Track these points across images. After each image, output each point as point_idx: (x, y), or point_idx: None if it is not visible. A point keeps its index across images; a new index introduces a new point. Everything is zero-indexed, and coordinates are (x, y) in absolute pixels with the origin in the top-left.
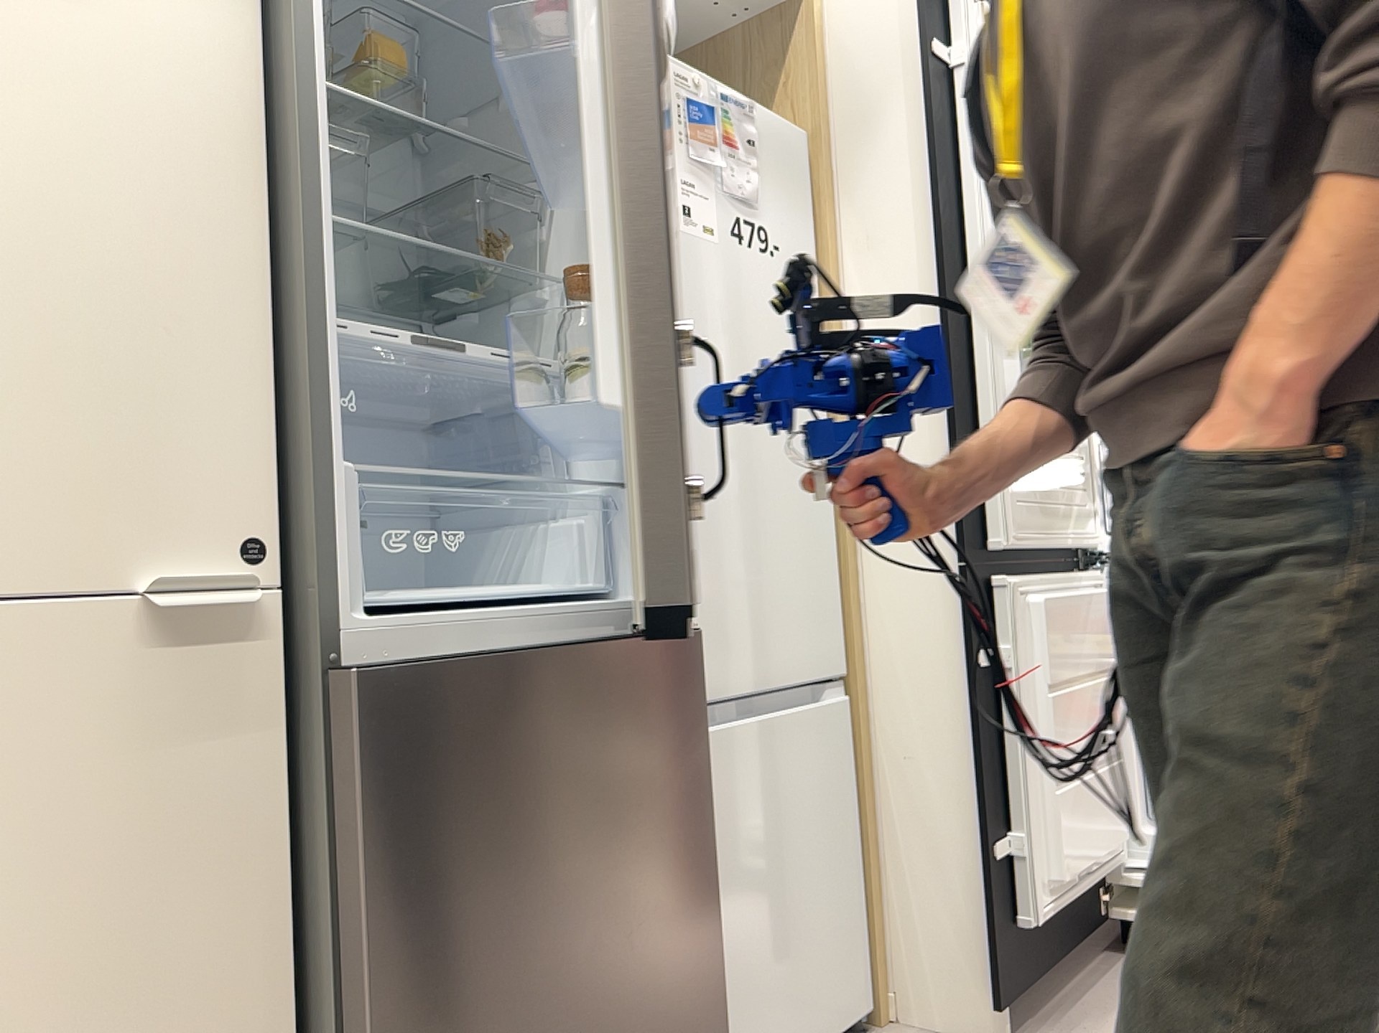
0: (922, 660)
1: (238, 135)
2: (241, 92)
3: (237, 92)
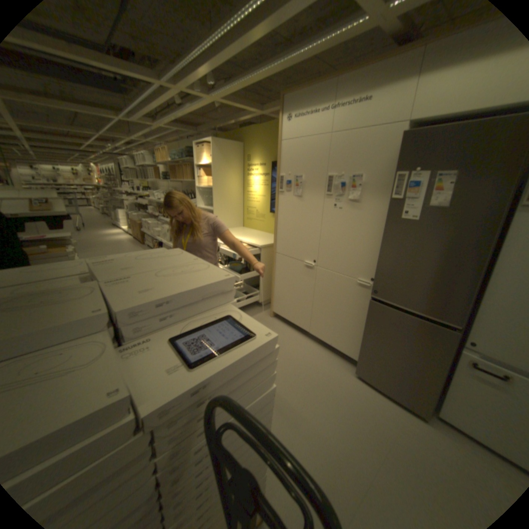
0: None
1: (384, 224)
2: (386, 217)
3: (385, 217)
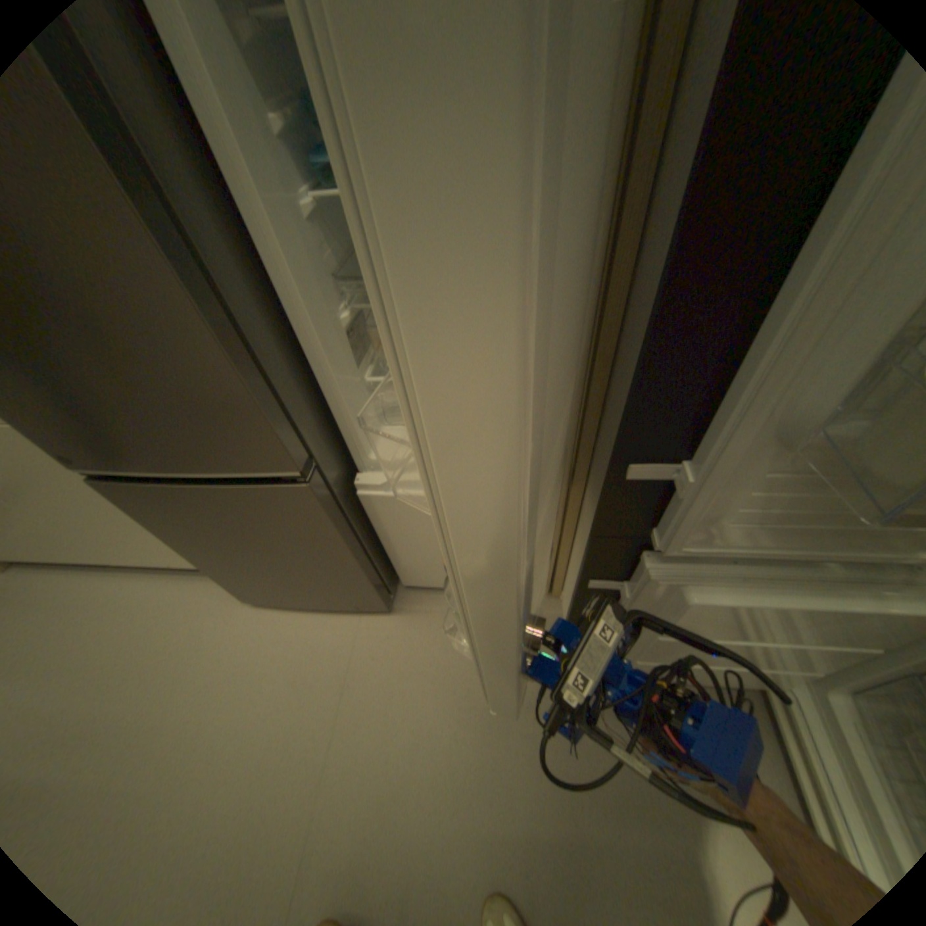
0: (593, 525)
1: None
2: None
3: None
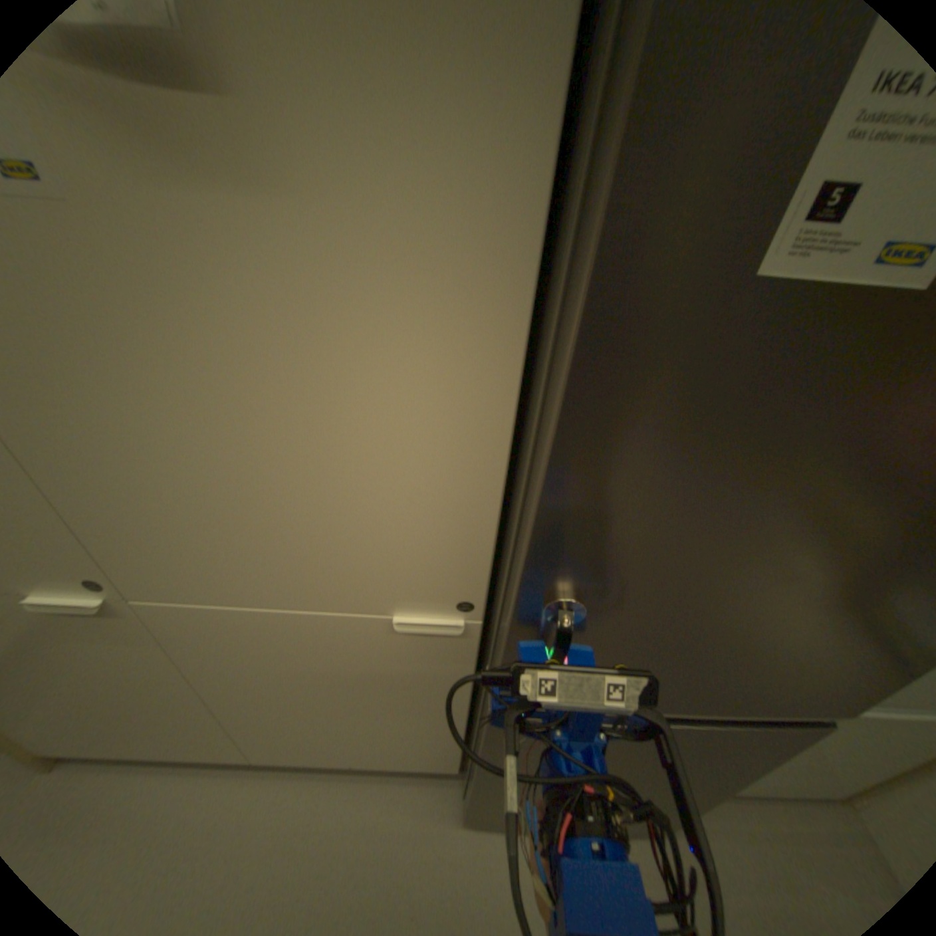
0: None
1: (498, 310)
2: (512, 249)
3: (505, 251)
